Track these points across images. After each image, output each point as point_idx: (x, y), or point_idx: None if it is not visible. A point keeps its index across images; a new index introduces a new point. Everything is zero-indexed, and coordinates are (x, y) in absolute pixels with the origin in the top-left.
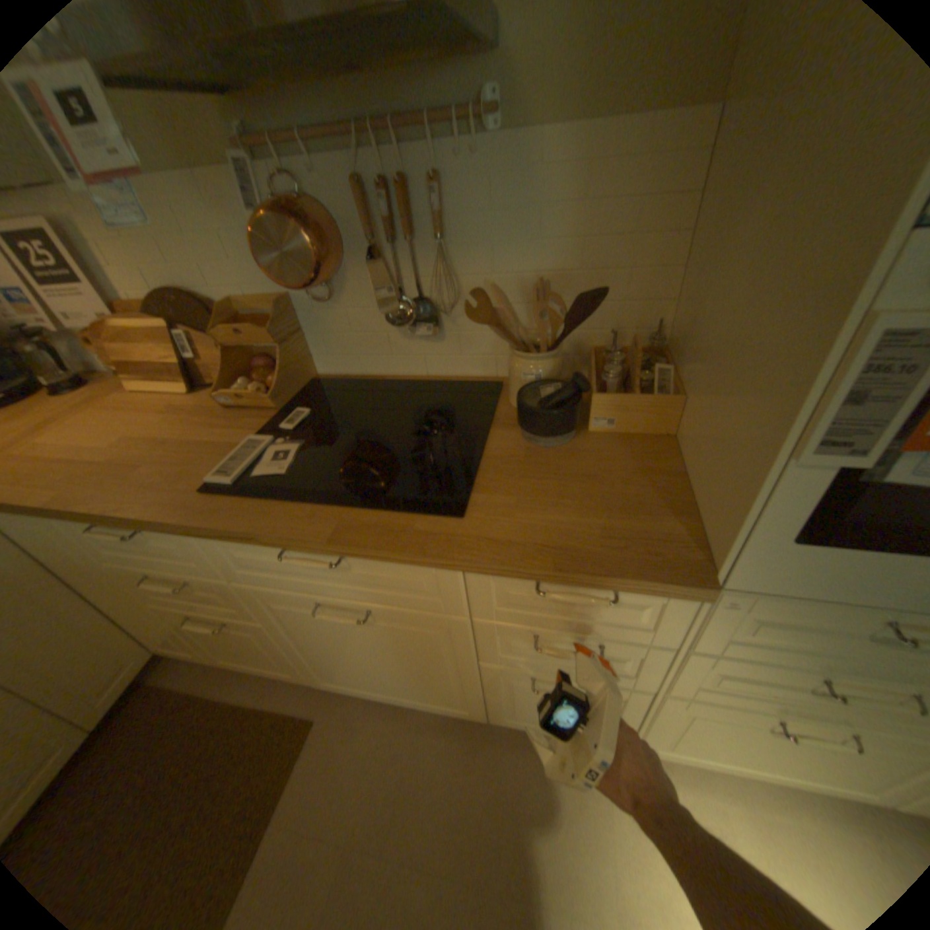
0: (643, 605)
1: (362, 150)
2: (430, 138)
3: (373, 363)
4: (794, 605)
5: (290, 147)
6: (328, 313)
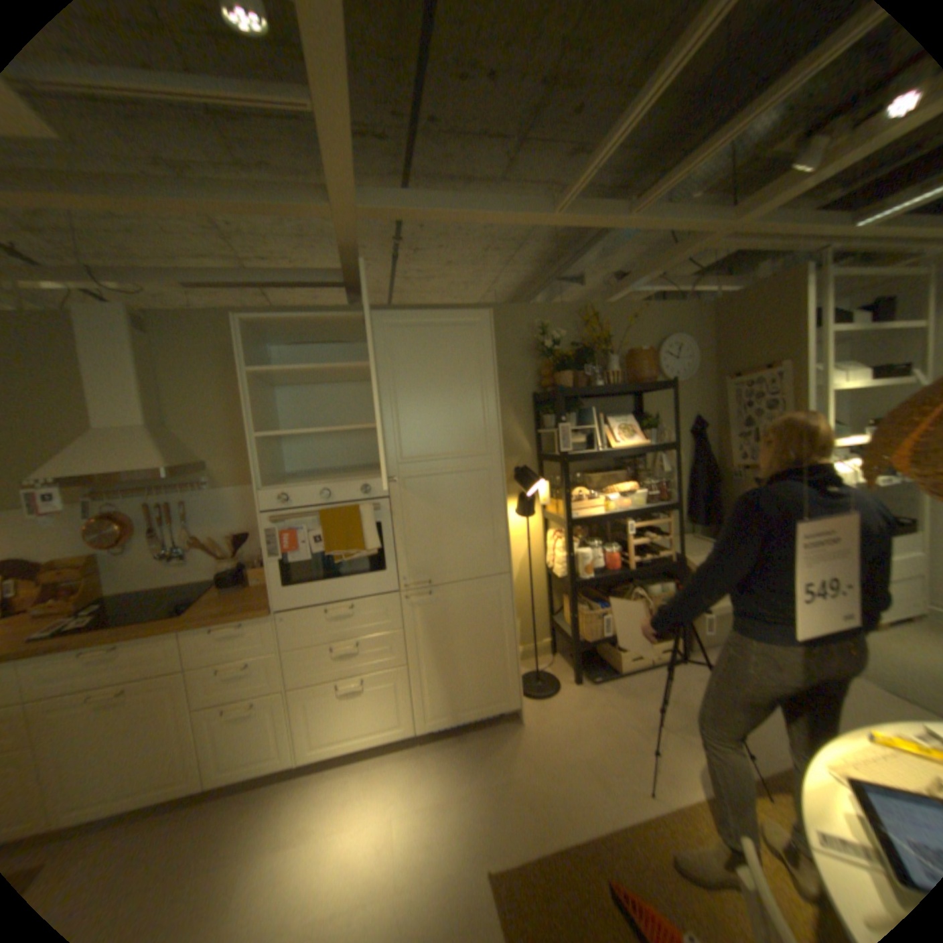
0: (251, 632)
1: (148, 498)
2: (179, 493)
3: (142, 584)
4: (296, 614)
5: (112, 497)
6: (117, 562)
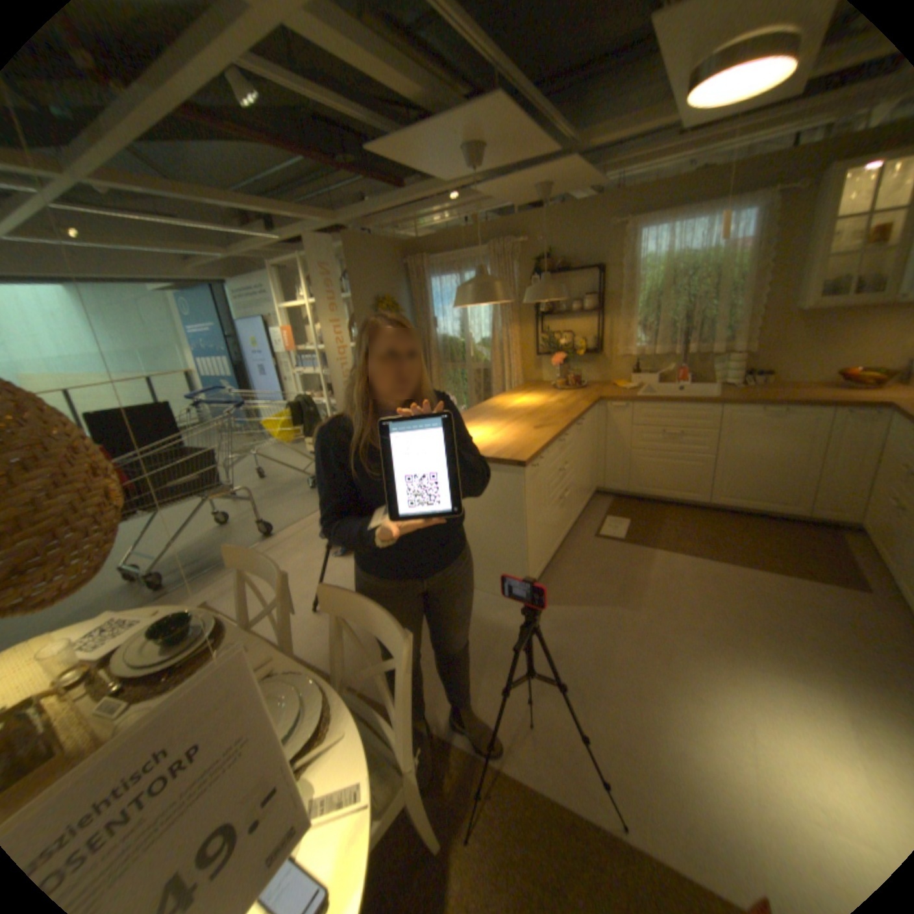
0: None
1: None
2: None
3: None
4: None
5: None
6: None
